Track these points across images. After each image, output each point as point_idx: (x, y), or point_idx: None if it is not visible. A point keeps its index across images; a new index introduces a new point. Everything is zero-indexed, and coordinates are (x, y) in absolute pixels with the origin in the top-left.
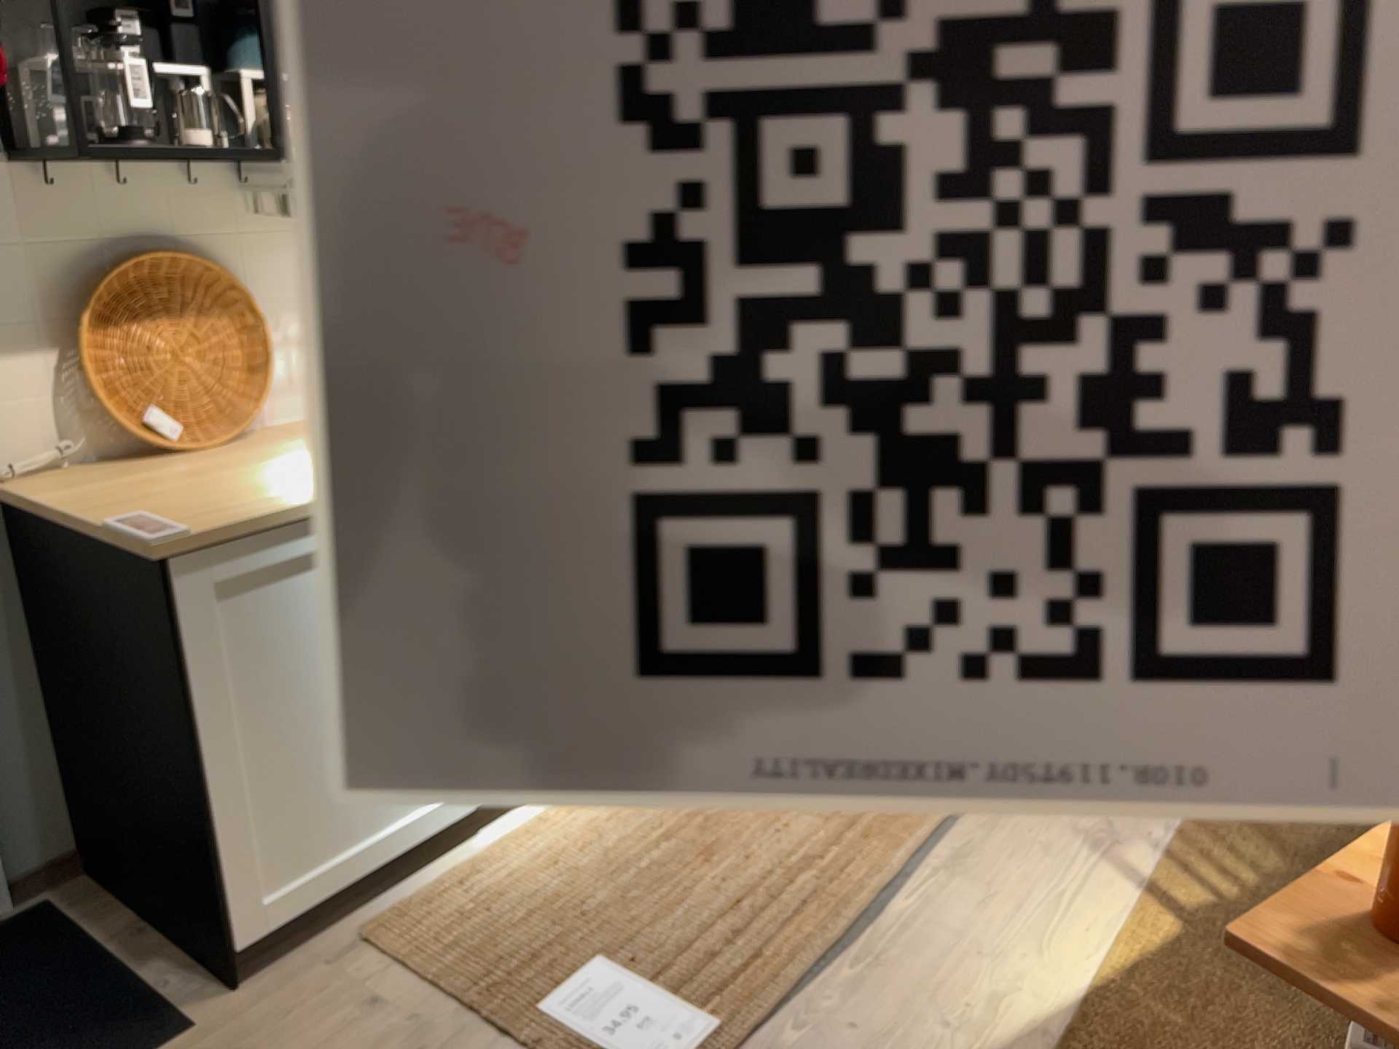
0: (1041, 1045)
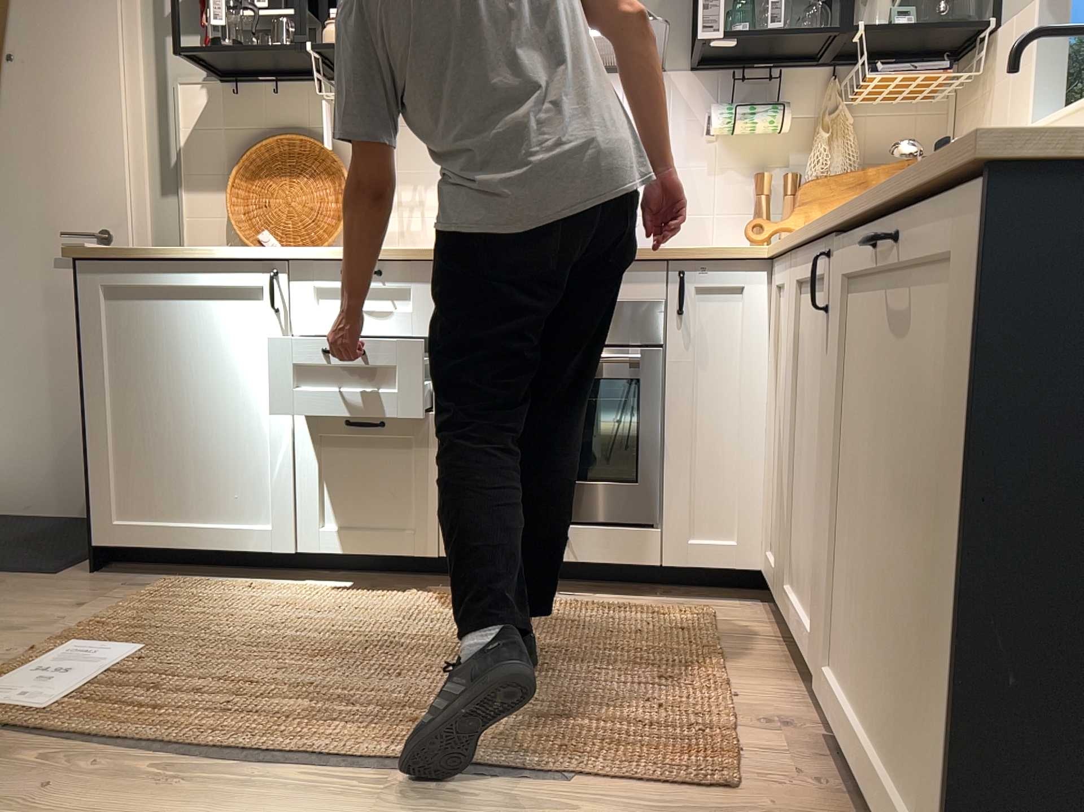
0: None
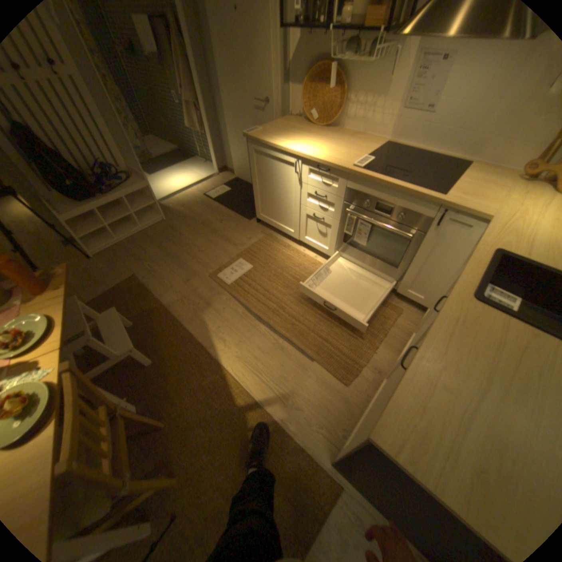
0: (208, 345)
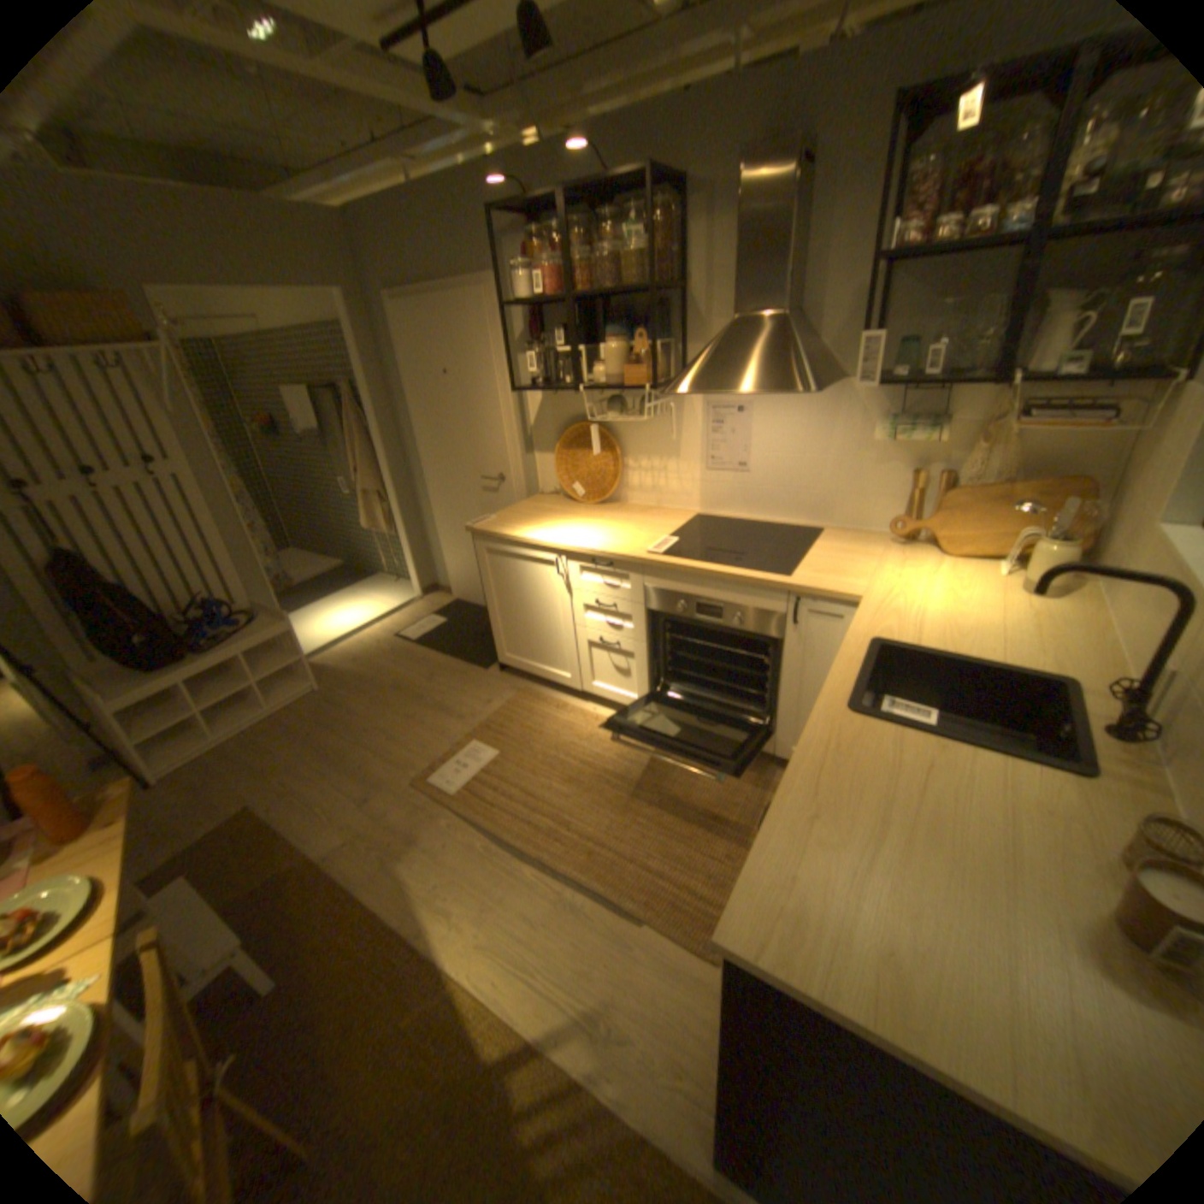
0: (413, 931)
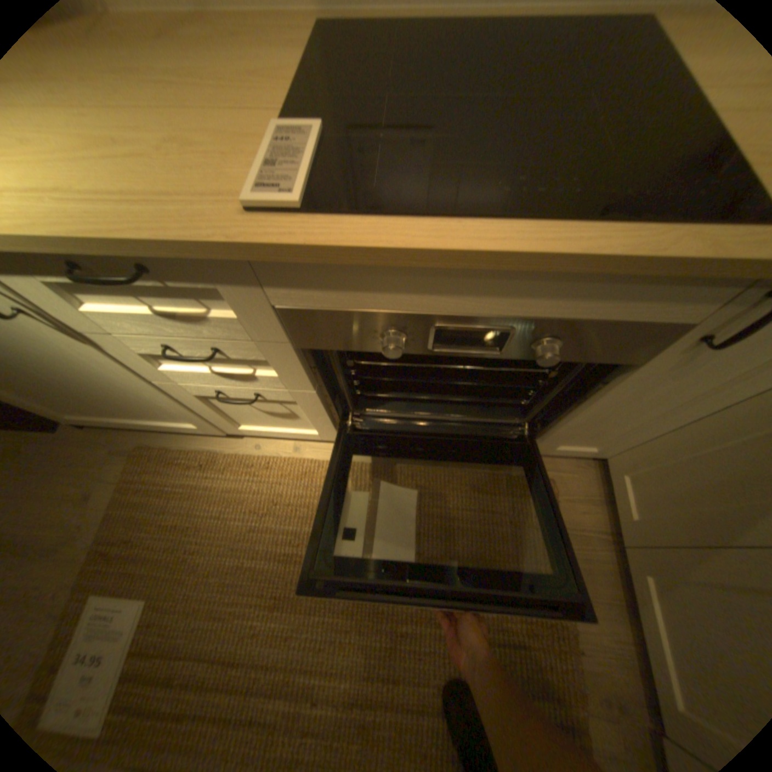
0: None
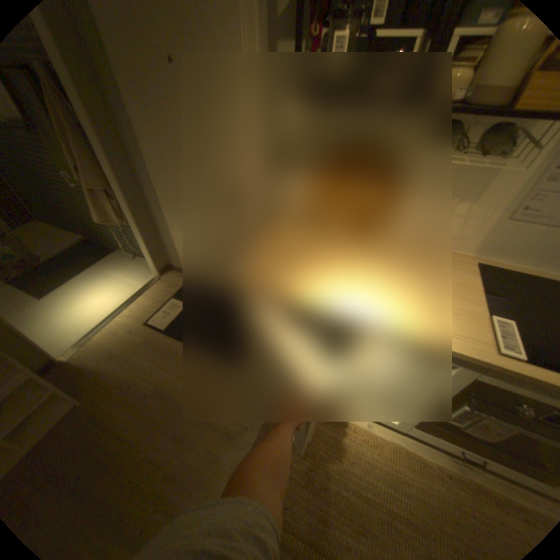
0: None
